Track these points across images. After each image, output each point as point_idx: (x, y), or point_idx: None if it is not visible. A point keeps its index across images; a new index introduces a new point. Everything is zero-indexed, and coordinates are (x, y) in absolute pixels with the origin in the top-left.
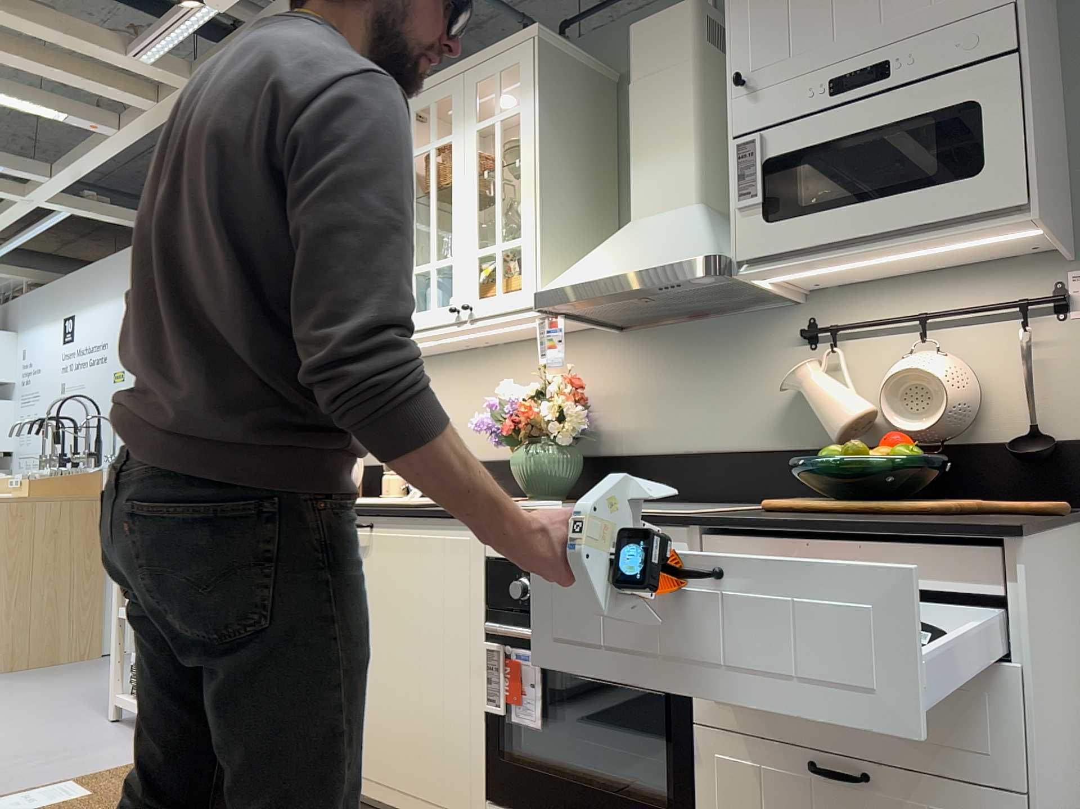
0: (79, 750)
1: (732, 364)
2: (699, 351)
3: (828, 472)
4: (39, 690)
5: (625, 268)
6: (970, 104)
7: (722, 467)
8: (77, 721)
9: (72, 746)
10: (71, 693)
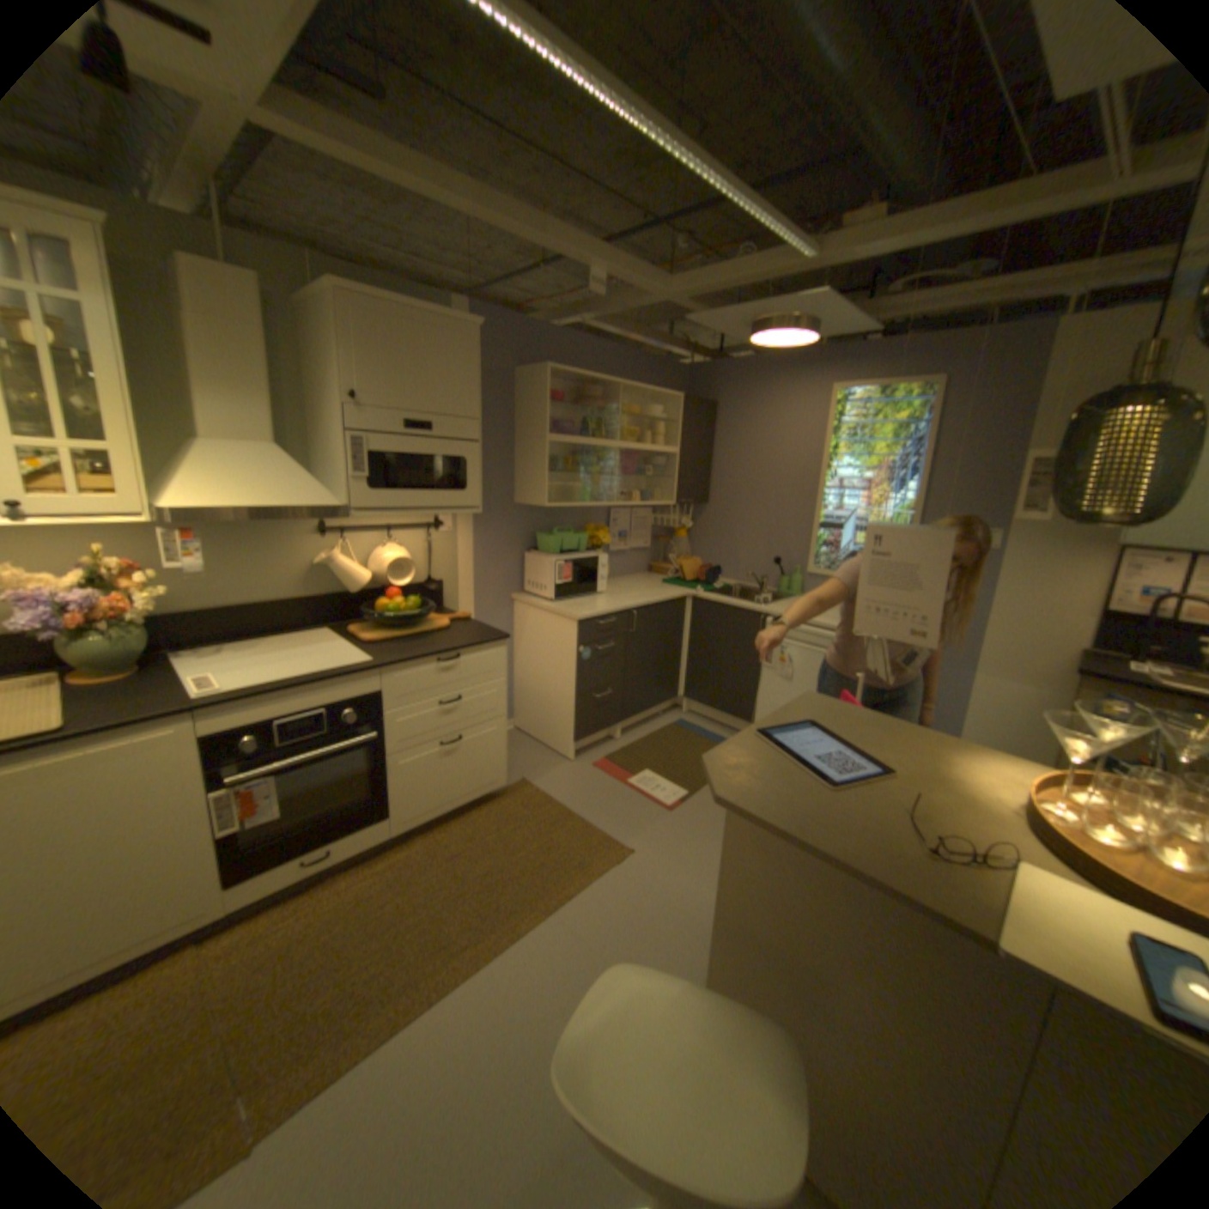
0: None
1: (266, 544)
2: (235, 534)
3: (389, 617)
4: None
5: (269, 502)
6: (465, 459)
7: (265, 613)
8: None
9: None
10: None
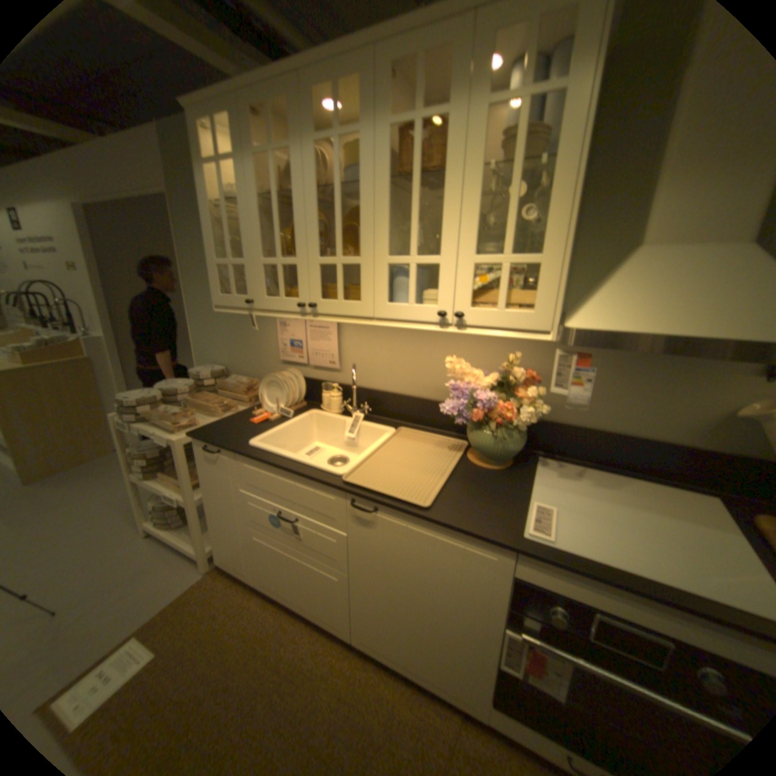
0: (129, 582)
1: (675, 375)
2: (642, 357)
3: None
4: (78, 499)
5: (708, 328)
6: None
7: (642, 450)
8: (117, 539)
9: (122, 577)
10: (104, 503)
